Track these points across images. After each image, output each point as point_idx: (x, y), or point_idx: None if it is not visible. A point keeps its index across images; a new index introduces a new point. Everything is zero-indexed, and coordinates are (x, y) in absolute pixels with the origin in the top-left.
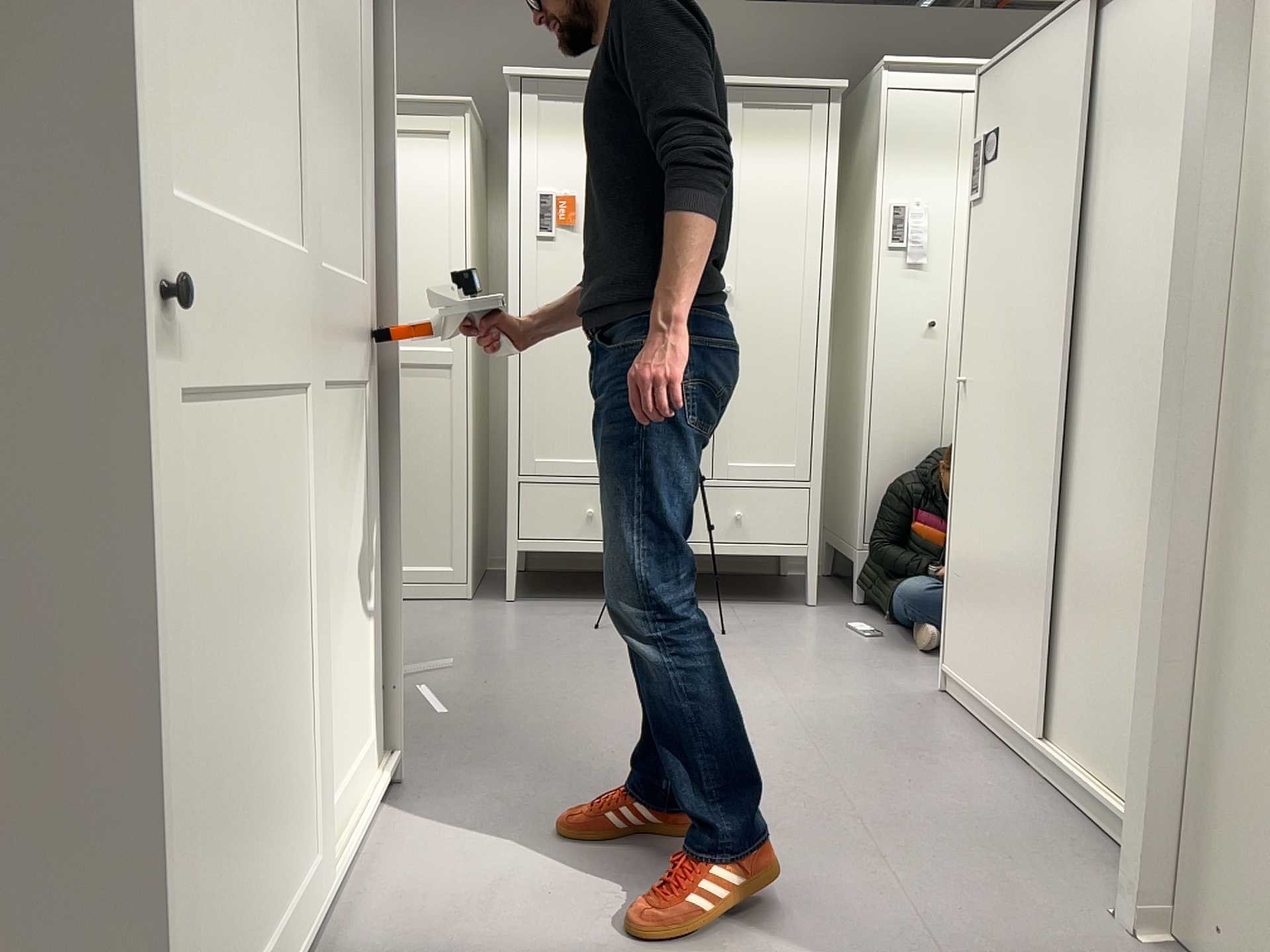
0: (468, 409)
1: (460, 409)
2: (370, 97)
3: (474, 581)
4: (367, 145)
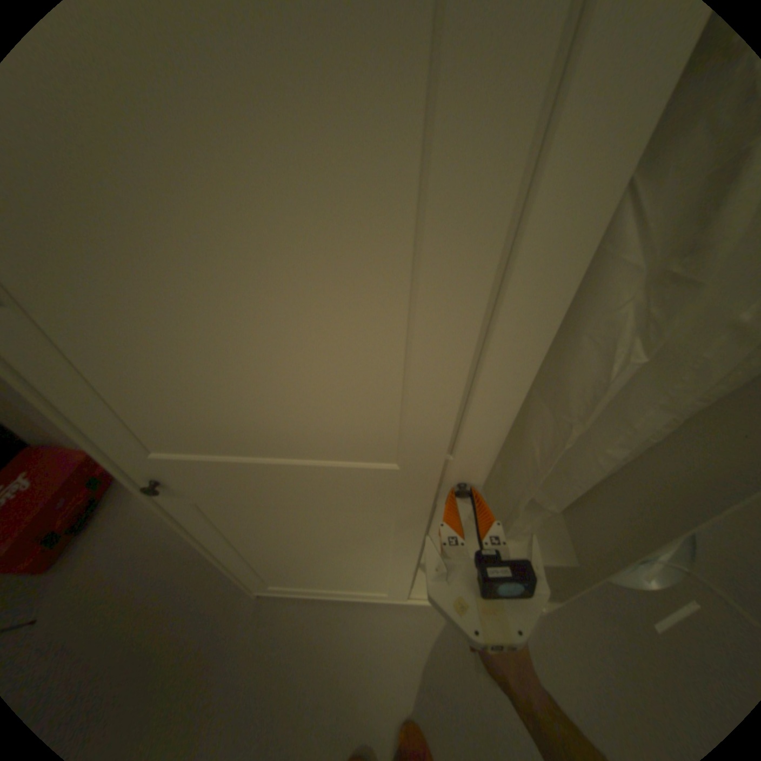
0: None
1: None
2: None
3: None
4: None
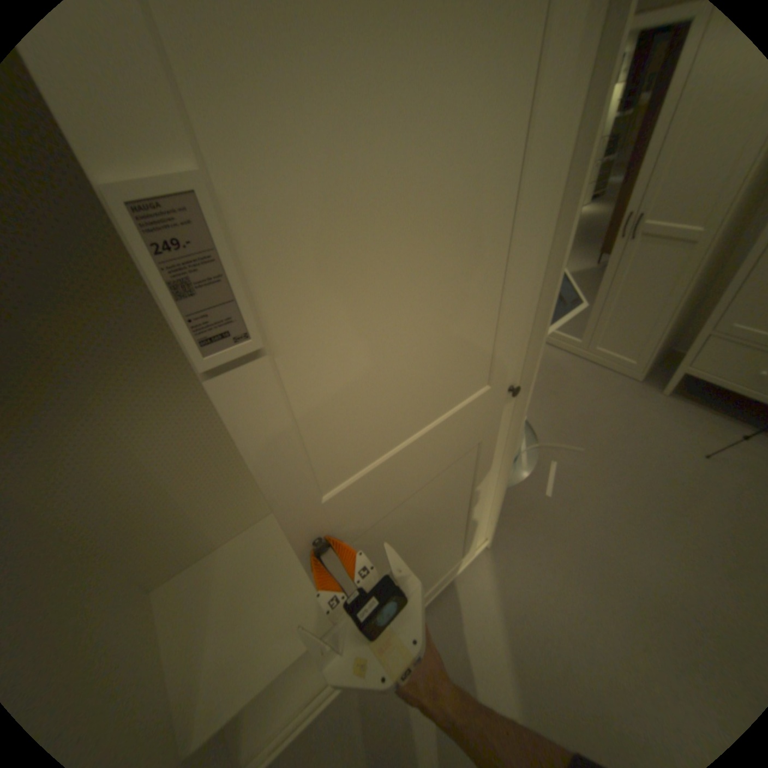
0: (694, 276)
1: (687, 275)
2: (554, 191)
3: (650, 370)
4: (534, 250)
